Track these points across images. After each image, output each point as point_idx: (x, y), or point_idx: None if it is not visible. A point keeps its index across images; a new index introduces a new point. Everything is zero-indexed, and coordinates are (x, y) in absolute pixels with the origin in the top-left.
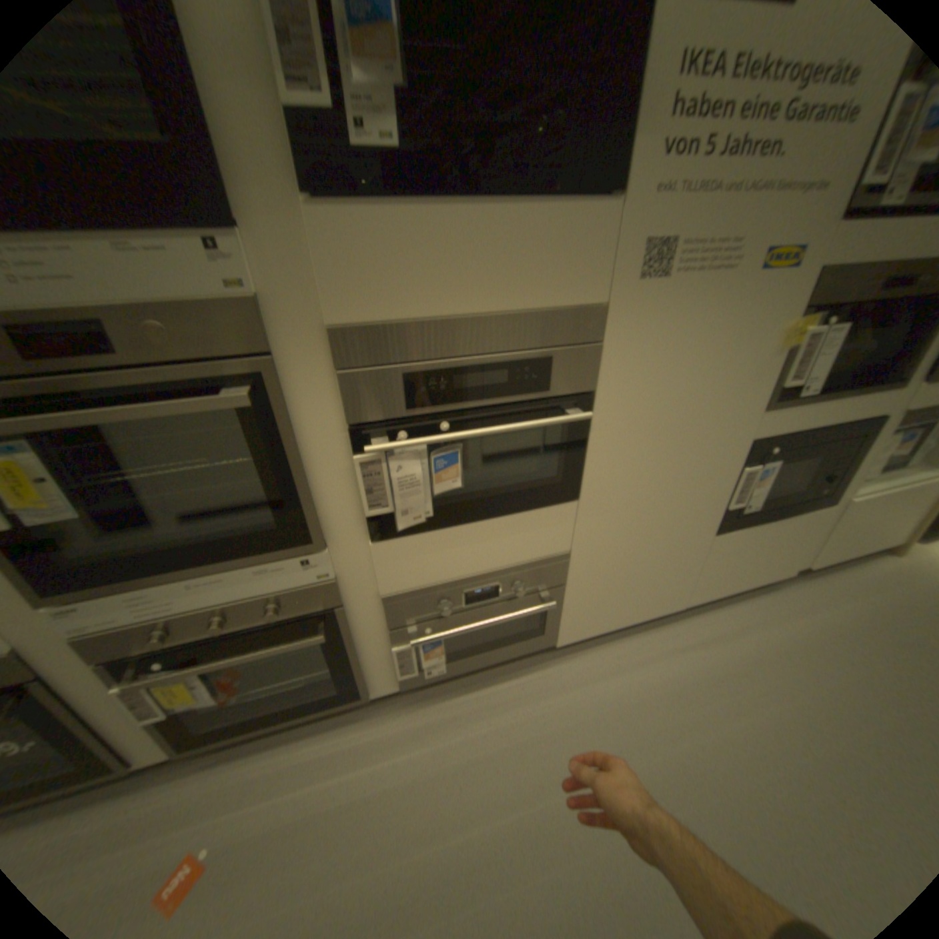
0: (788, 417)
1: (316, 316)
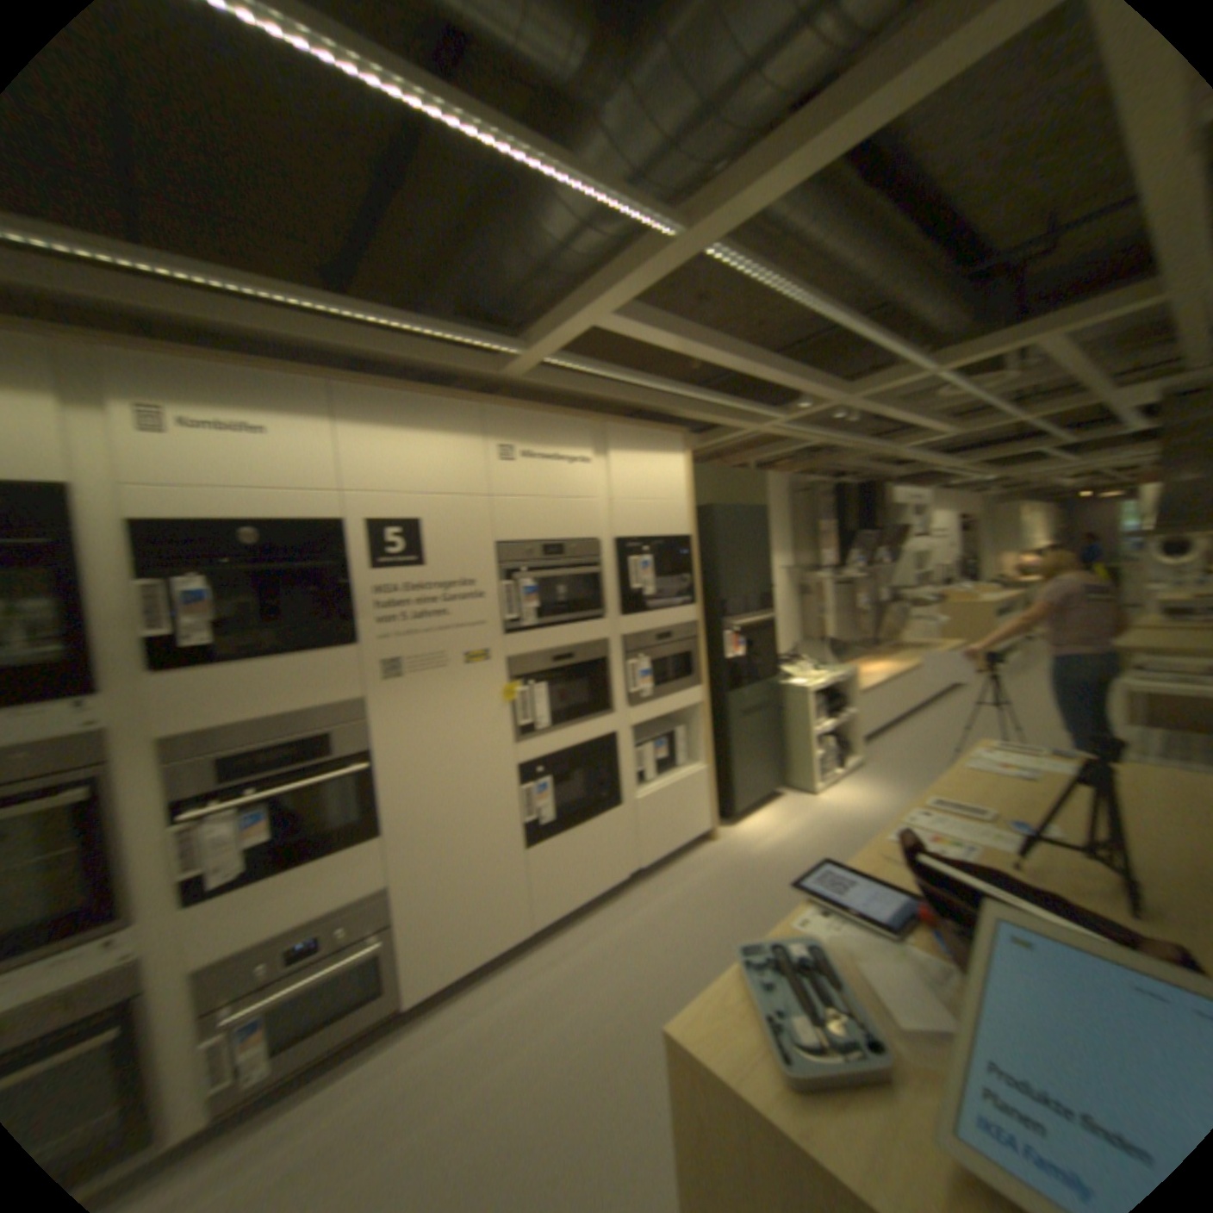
0: (532, 745)
1: (139, 736)
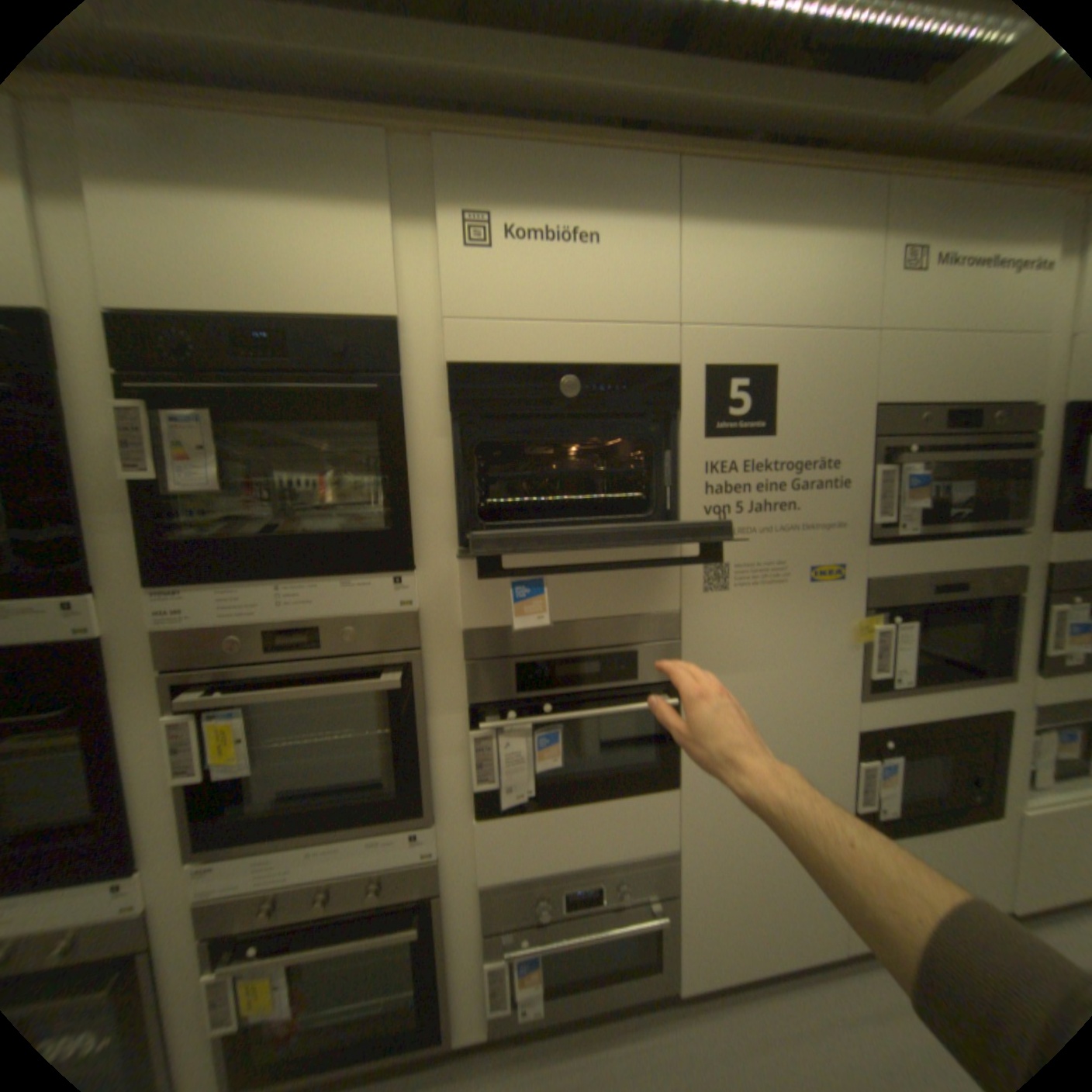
0: (890, 710)
1: (455, 621)
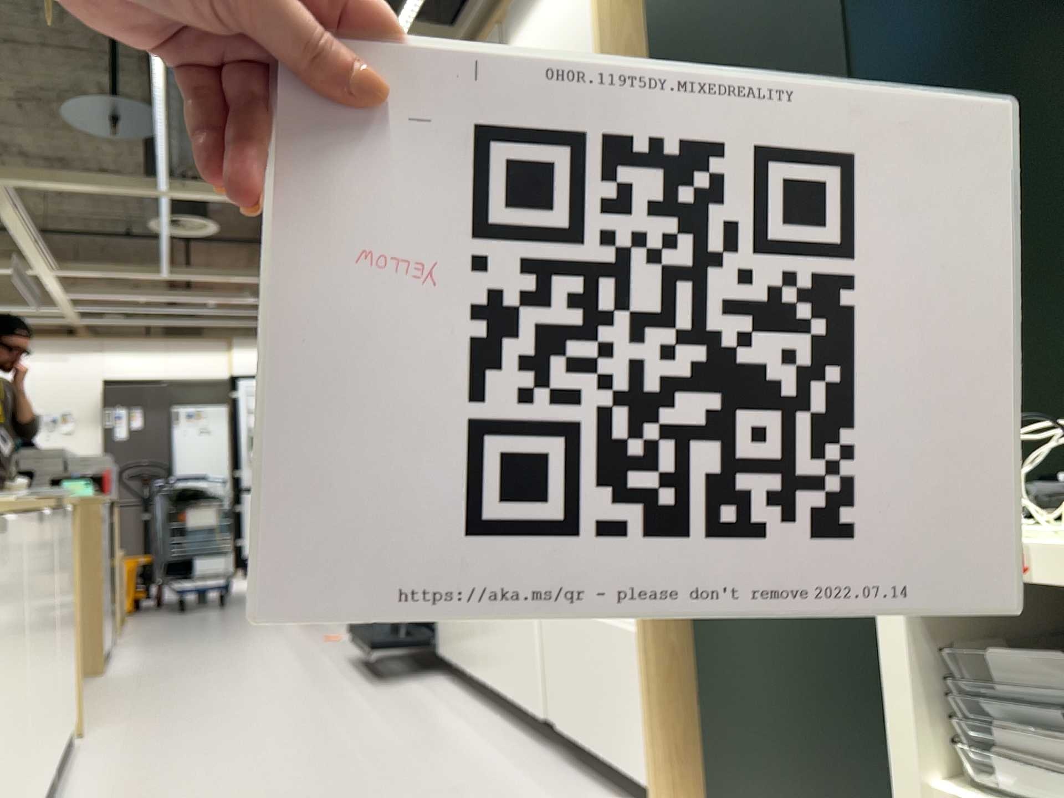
0: None
1: None
